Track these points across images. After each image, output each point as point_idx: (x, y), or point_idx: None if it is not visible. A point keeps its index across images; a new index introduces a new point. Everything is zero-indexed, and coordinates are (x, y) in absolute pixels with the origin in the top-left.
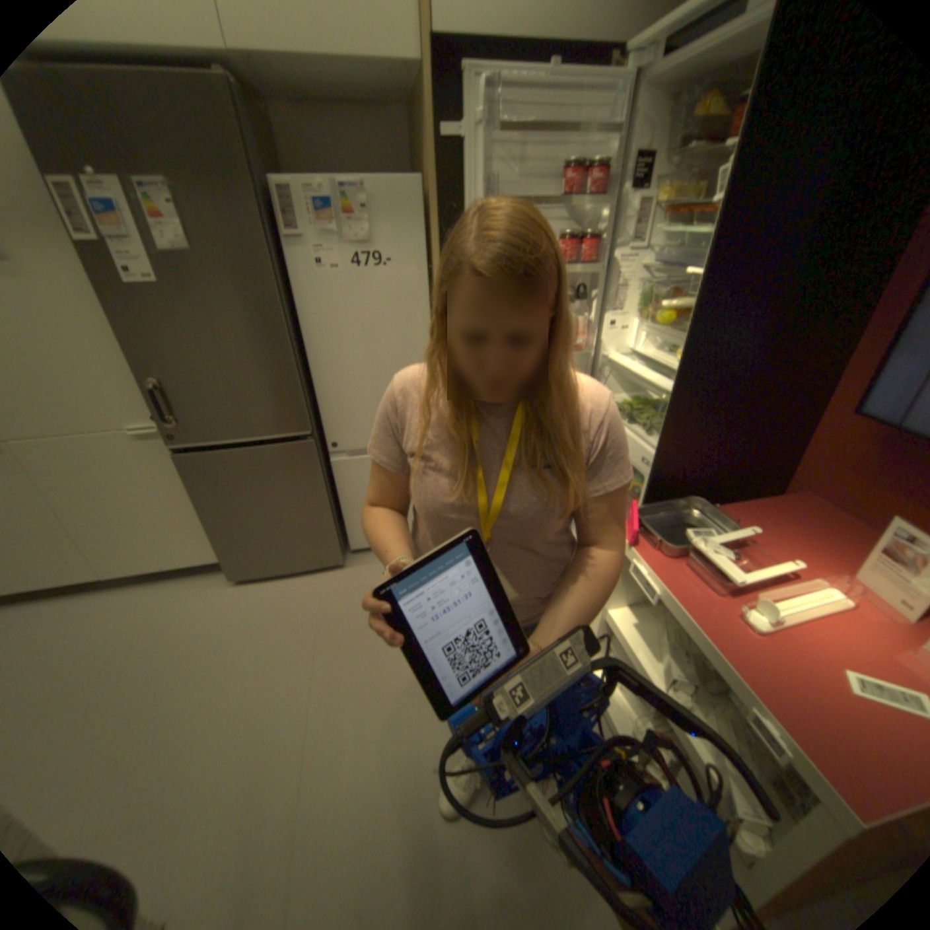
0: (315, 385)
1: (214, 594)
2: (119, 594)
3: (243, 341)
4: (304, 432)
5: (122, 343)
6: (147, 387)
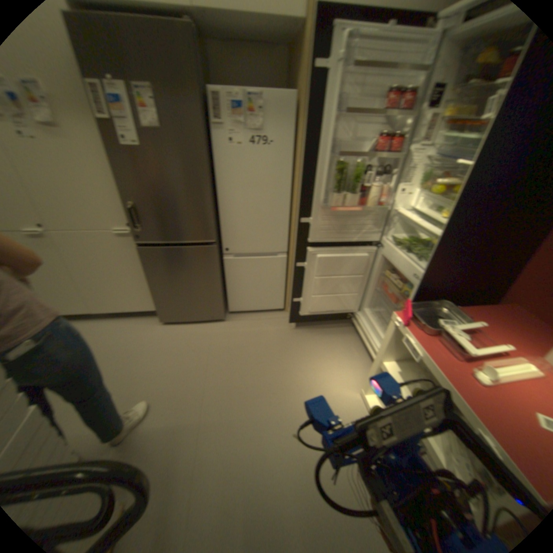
0: (218, 213)
1: (150, 329)
2: (97, 324)
3: (181, 184)
4: (210, 241)
5: (113, 180)
6: (125, 207)
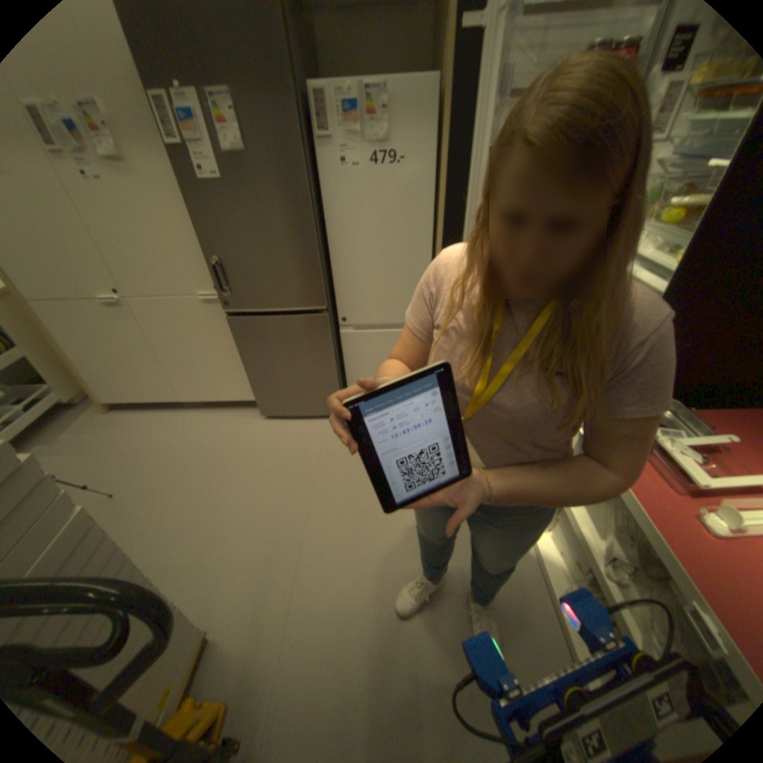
0: (333, 269)
1: (251, 423)
2: (191, 413)
3: (280, 229)
4: (321, 307)
5: (196, 227)
6: (212, 263)
